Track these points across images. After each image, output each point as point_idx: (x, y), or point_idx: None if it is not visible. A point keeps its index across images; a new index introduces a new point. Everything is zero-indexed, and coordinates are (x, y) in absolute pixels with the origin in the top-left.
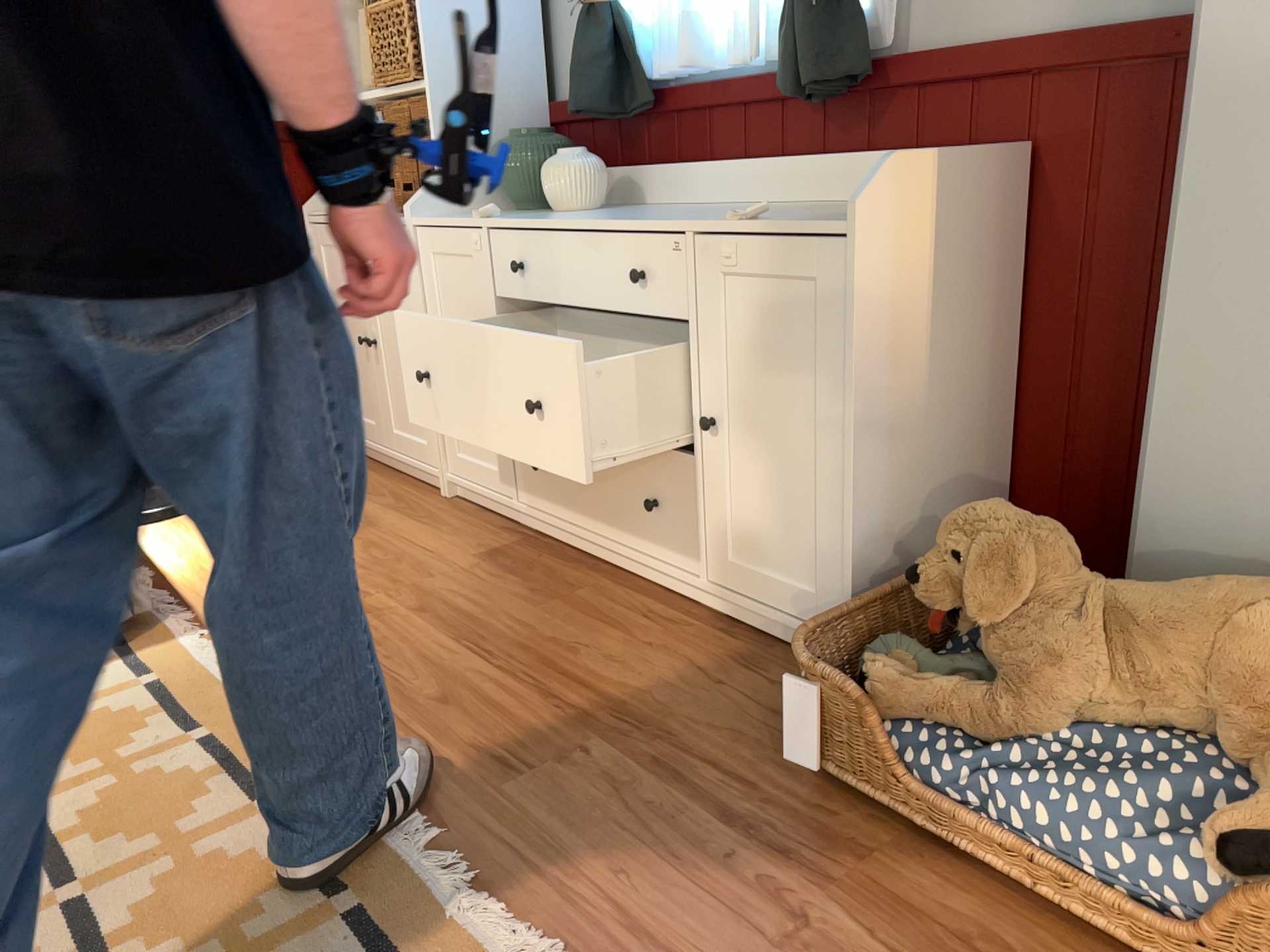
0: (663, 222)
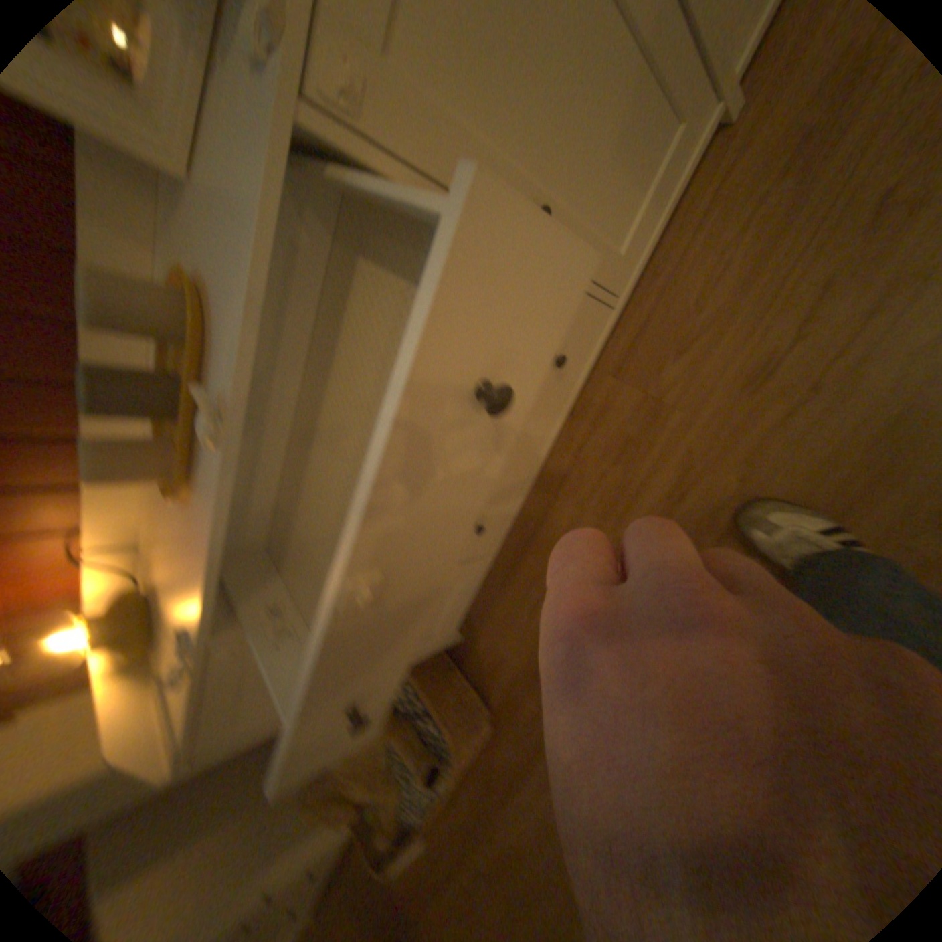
0: None
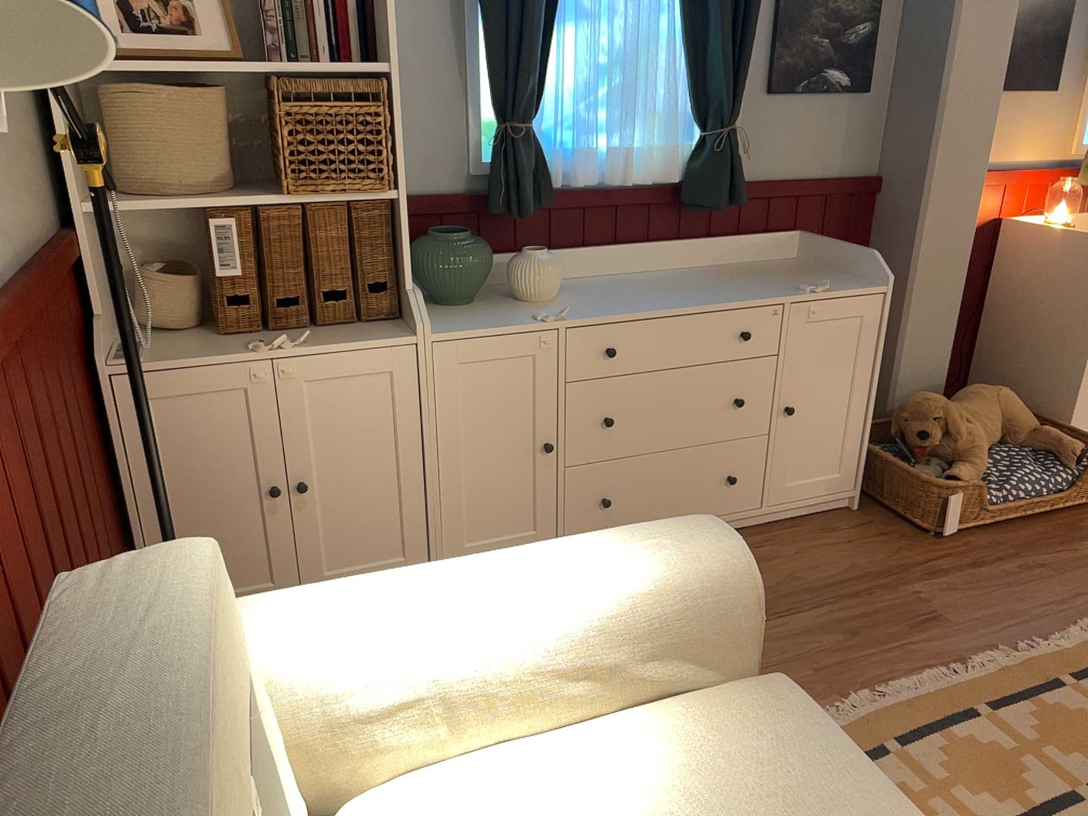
0: (756, 298)
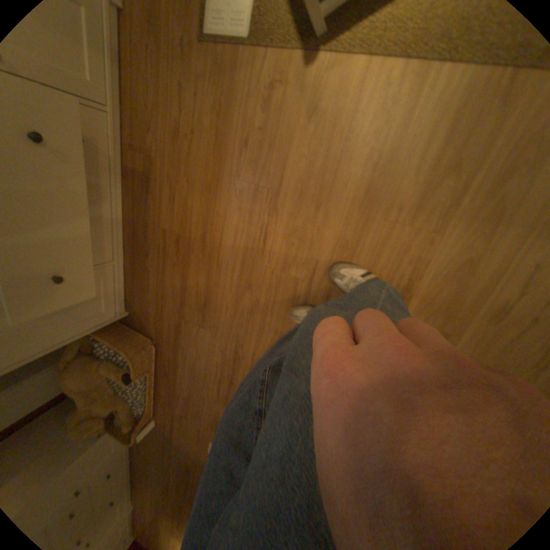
0: None
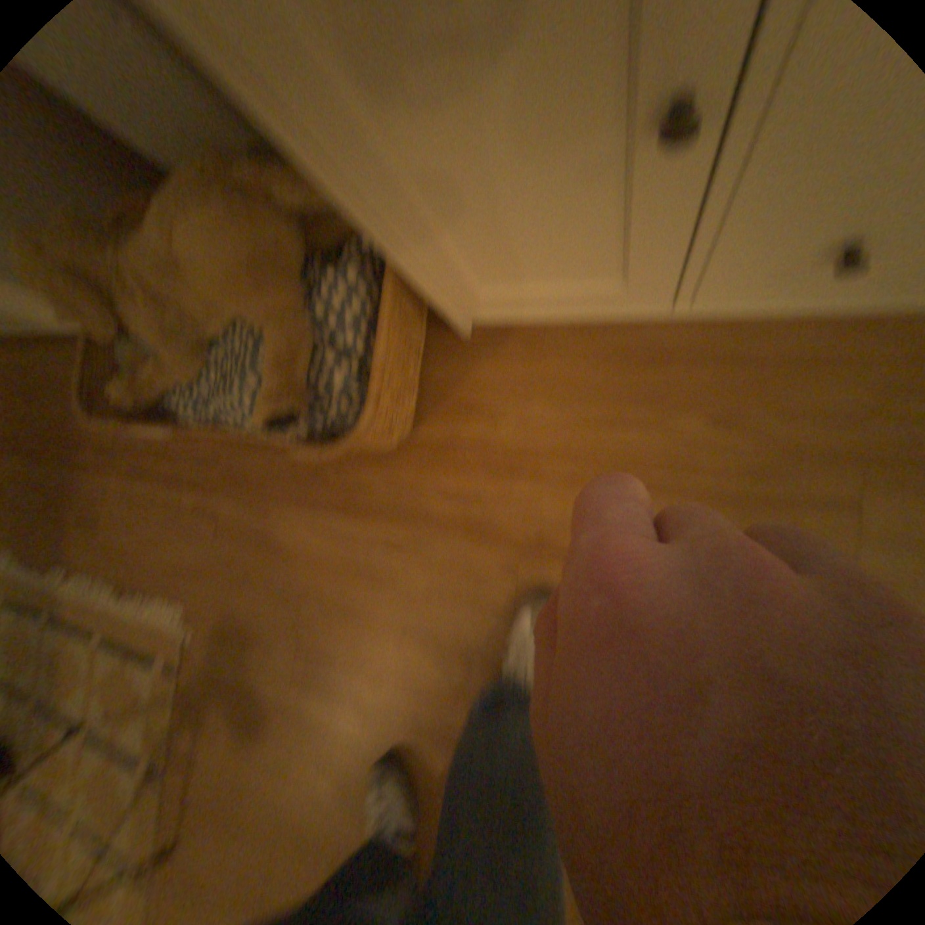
0: None
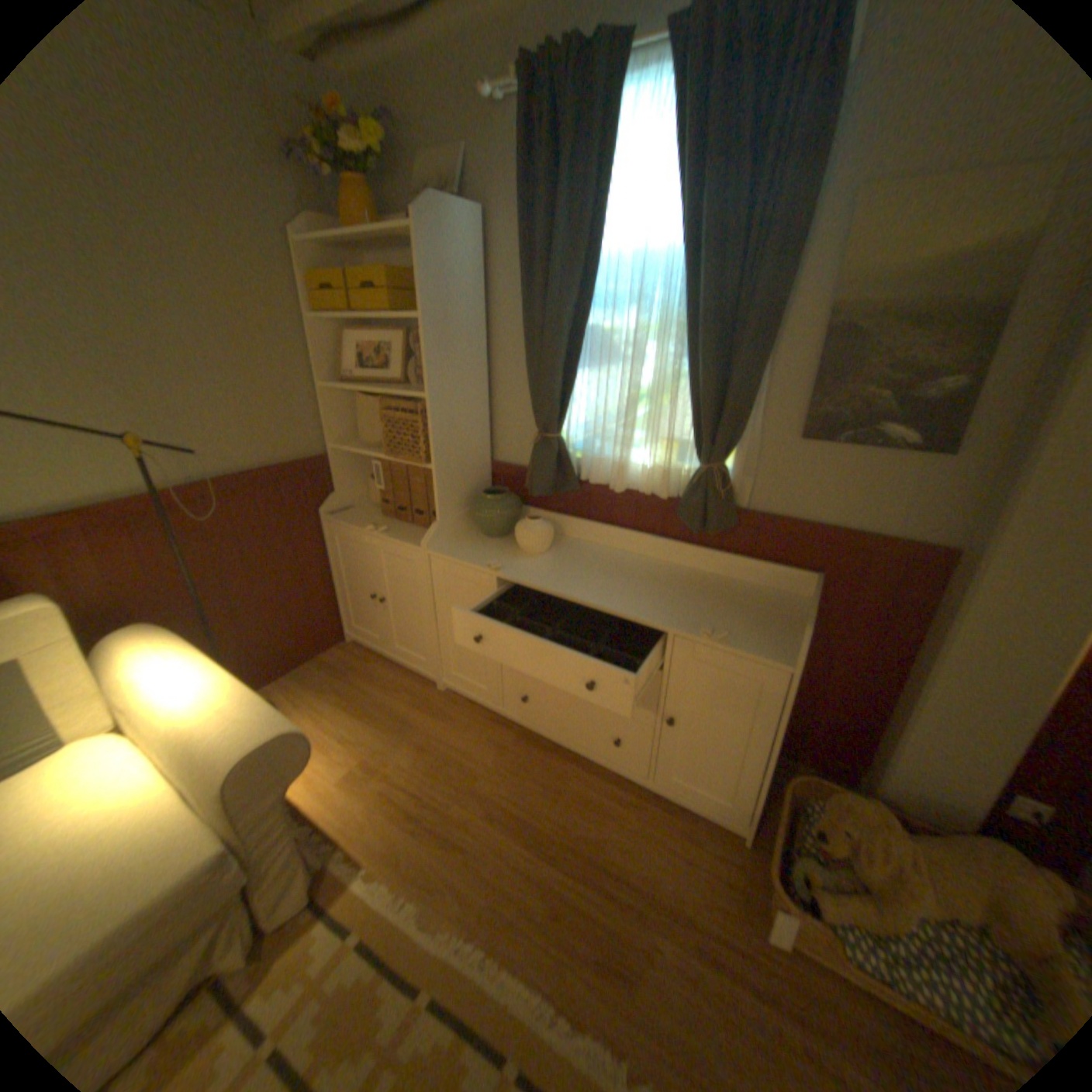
0: (646, 617)
